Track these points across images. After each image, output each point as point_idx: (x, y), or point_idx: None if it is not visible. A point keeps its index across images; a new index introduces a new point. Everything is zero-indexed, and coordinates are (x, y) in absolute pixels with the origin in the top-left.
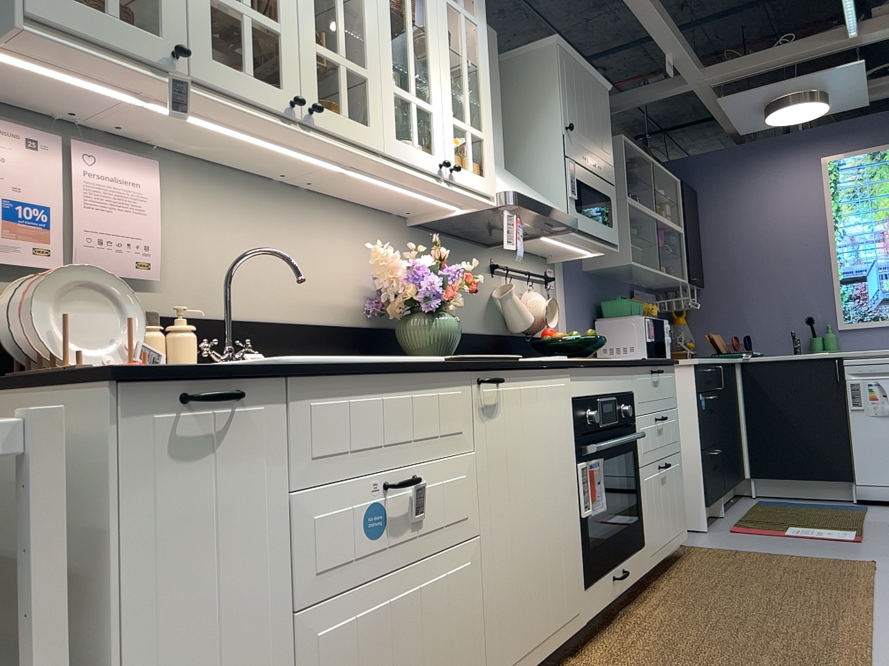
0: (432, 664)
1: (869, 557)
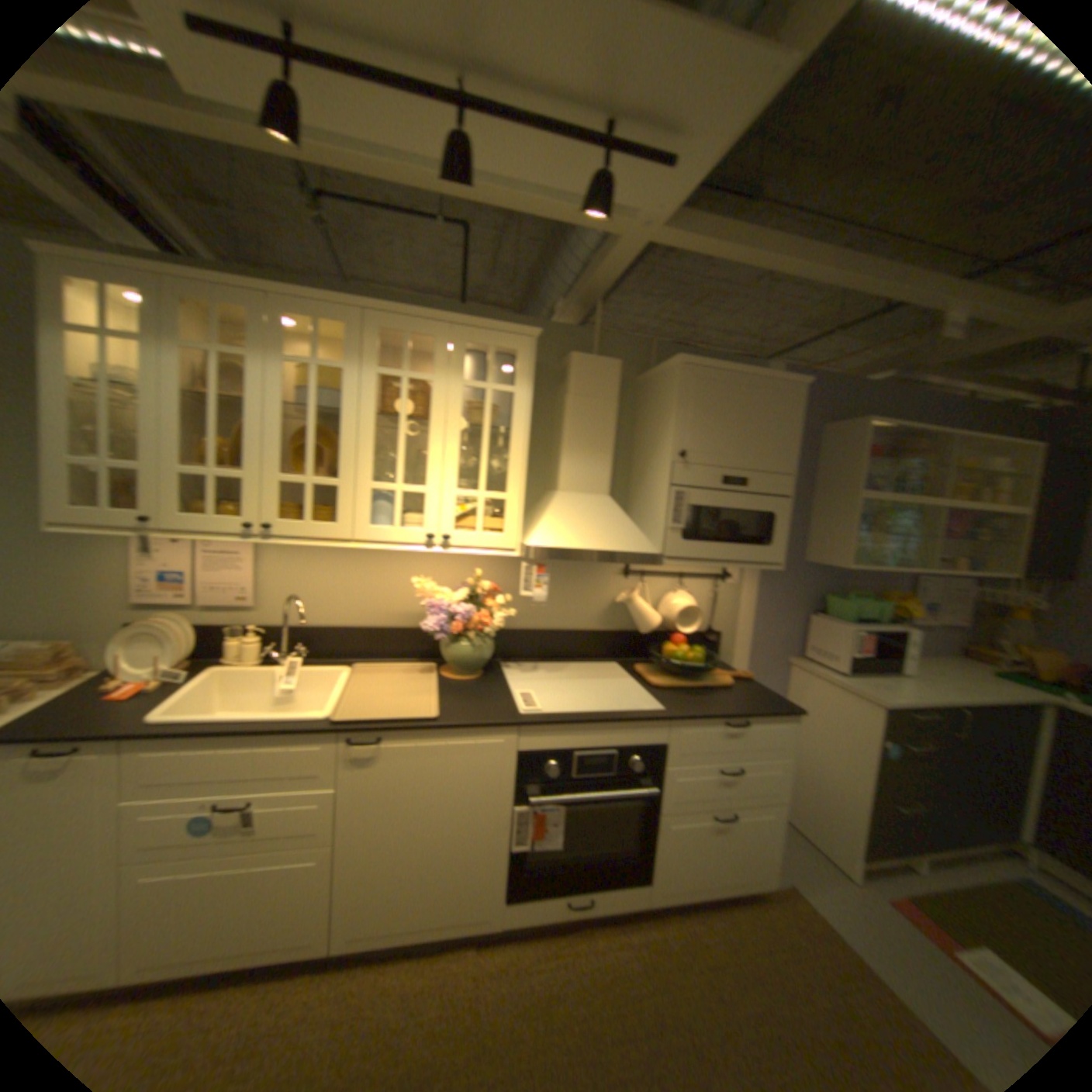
0: (258, 917)
1: None
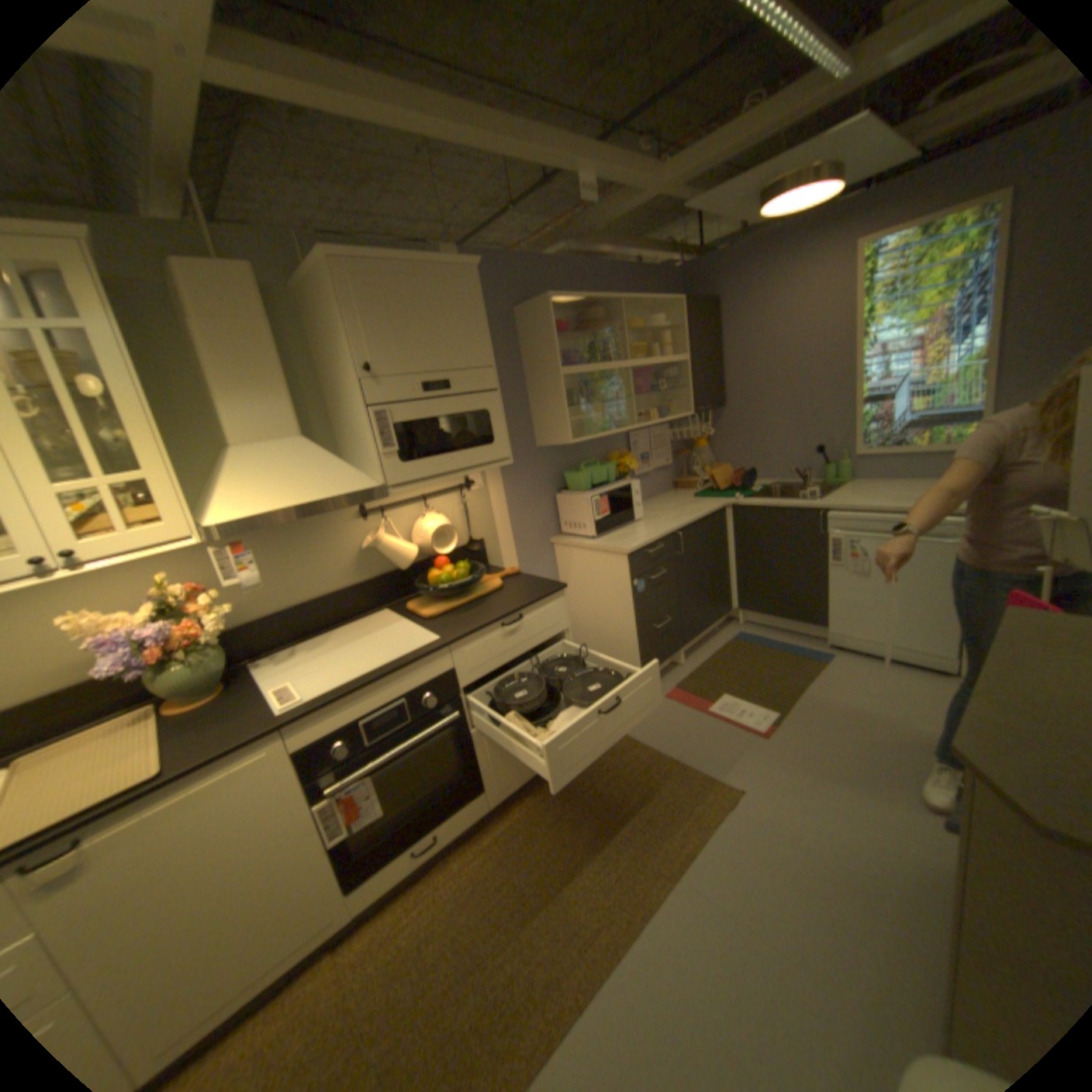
0: None
1: (747, 780)
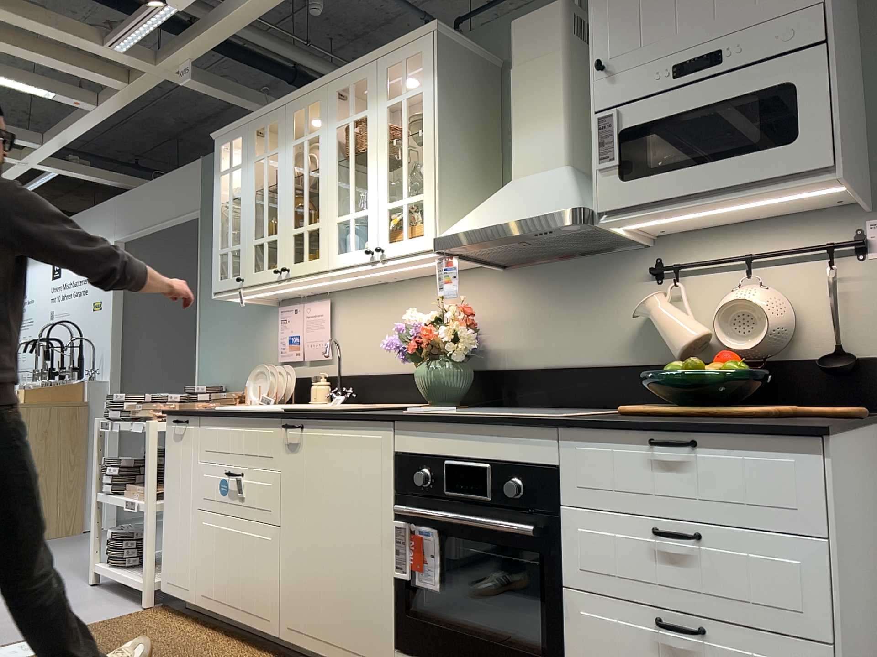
0: (246, 578)
1: None
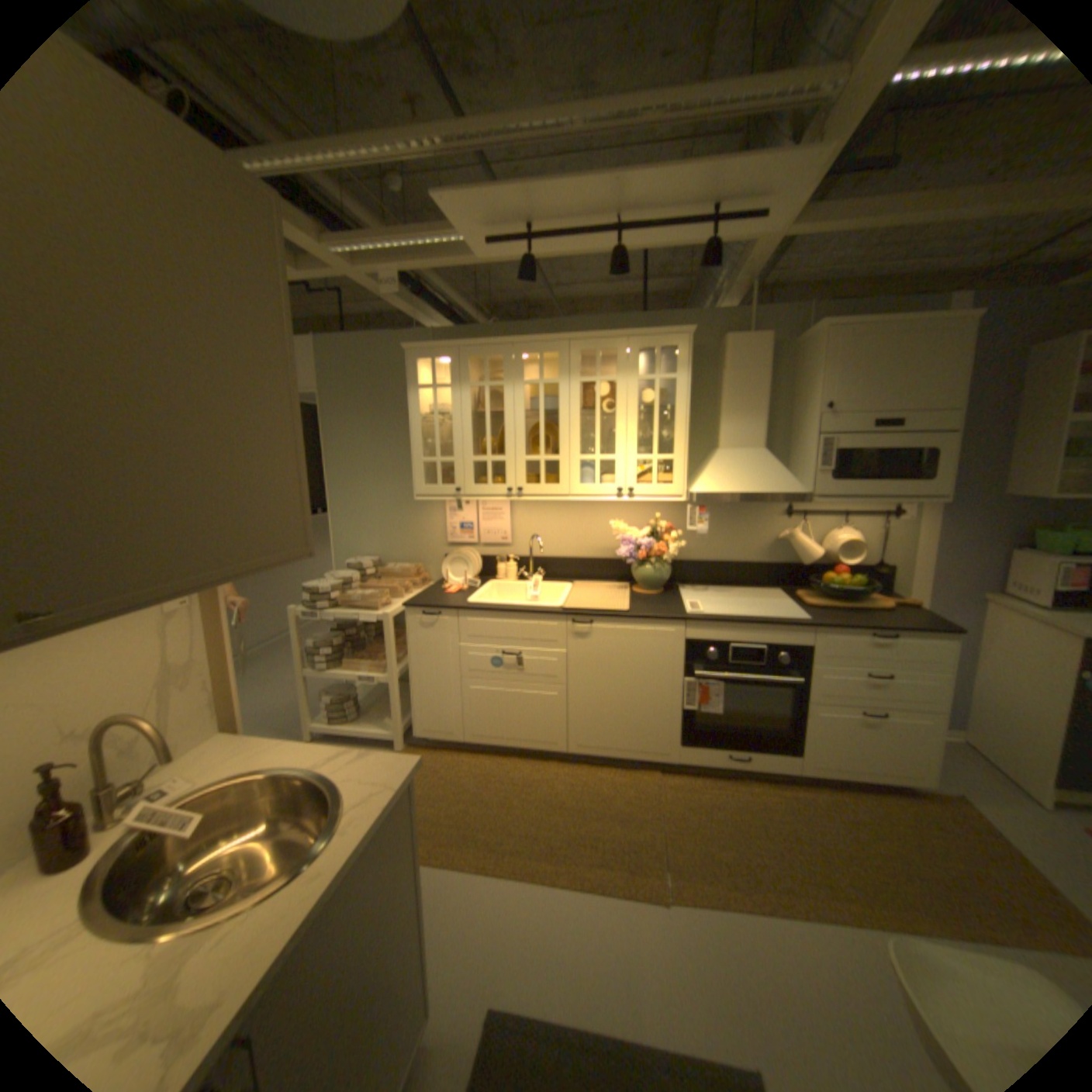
0: (529, 721)
1: None
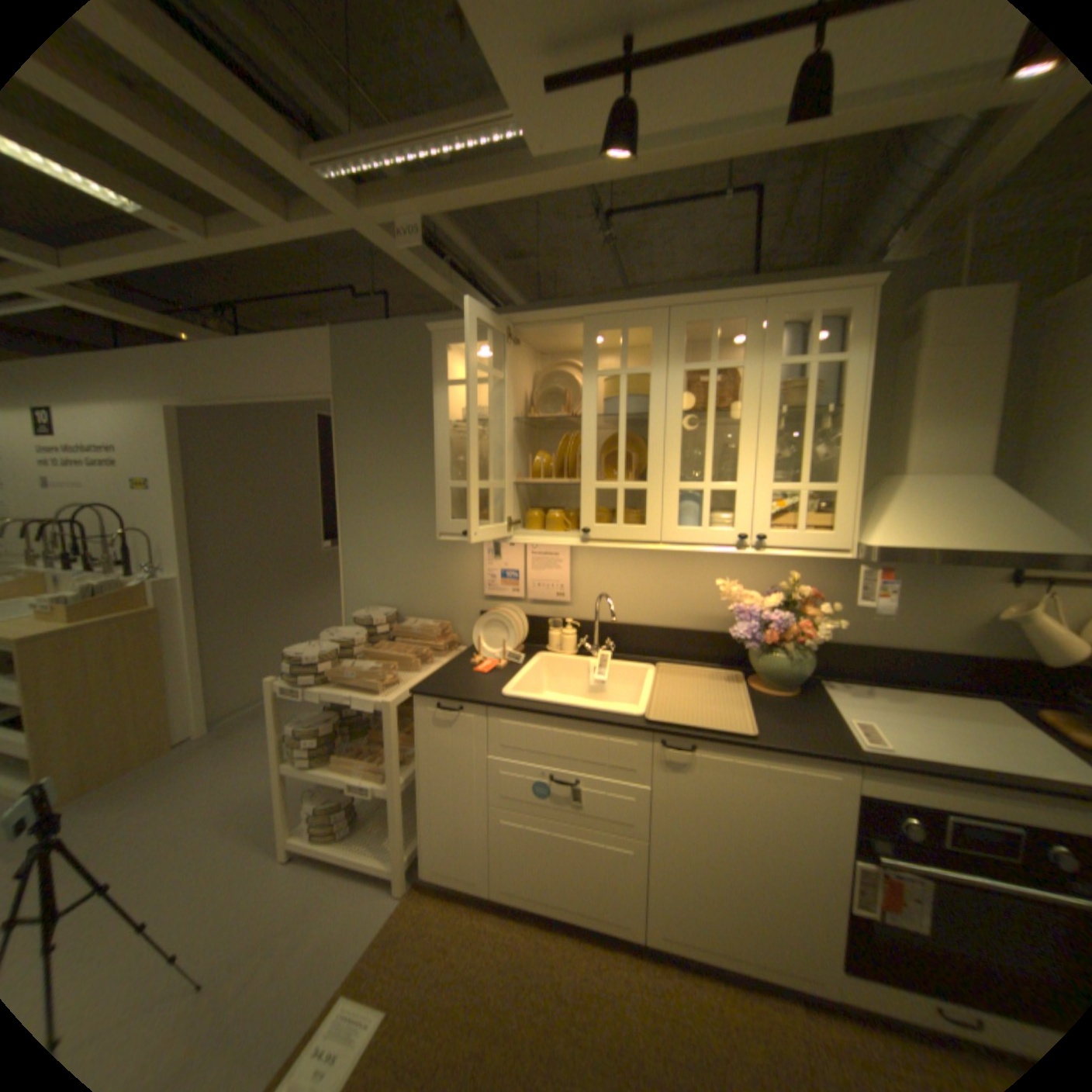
0: (587, 887)
1: None
